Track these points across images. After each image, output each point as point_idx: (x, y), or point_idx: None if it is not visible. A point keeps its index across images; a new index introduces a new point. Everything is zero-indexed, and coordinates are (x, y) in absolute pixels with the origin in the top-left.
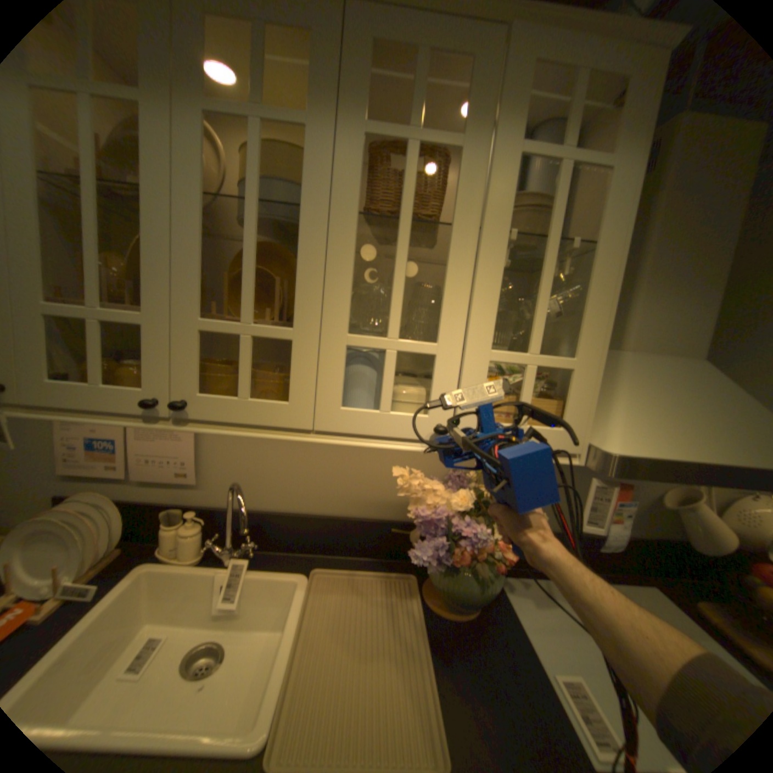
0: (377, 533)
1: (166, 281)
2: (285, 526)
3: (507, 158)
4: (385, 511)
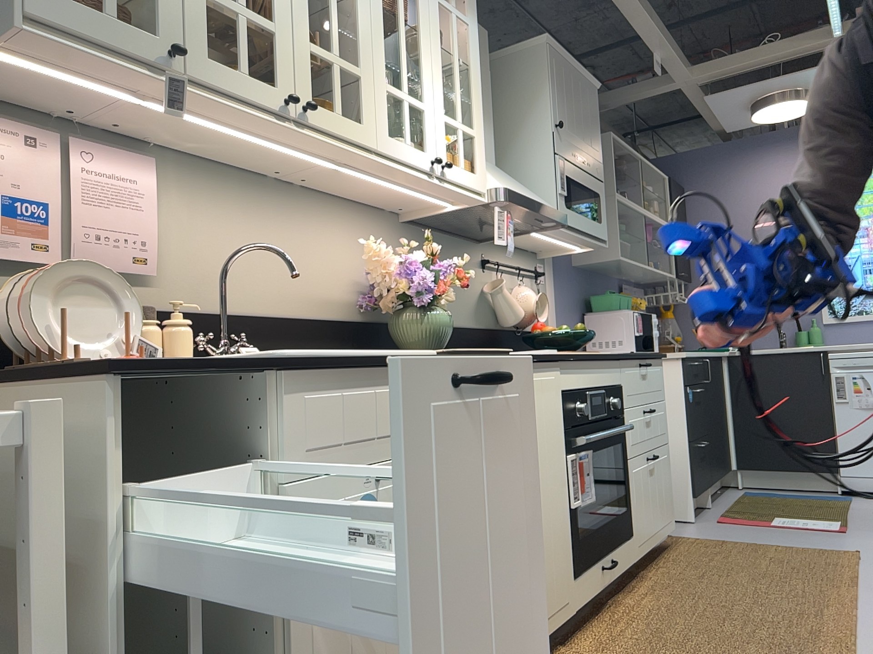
0: (332, 334)
1: (290, 6)
2: (254, 331)
3: (435, 3)
4: (333, 311)
